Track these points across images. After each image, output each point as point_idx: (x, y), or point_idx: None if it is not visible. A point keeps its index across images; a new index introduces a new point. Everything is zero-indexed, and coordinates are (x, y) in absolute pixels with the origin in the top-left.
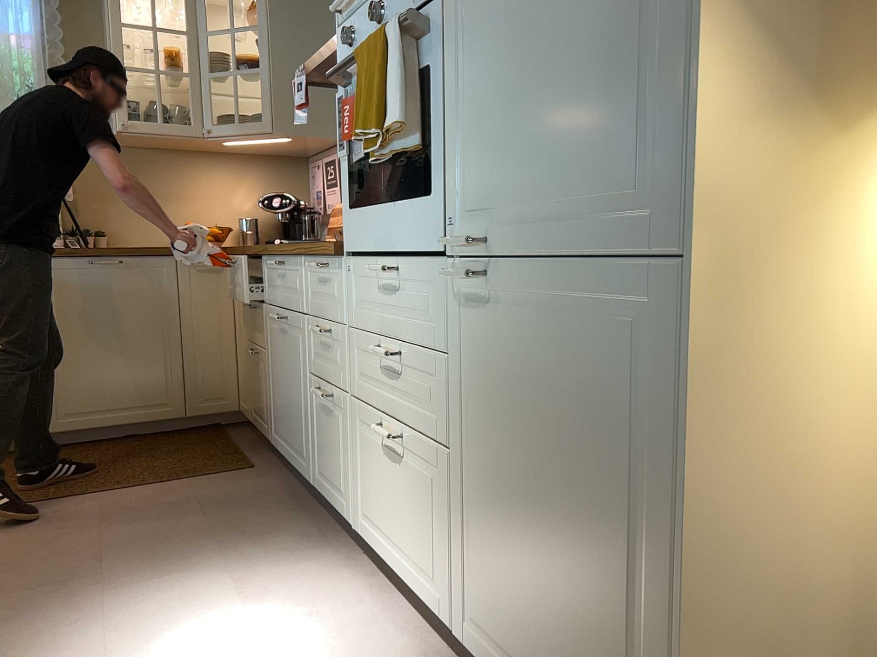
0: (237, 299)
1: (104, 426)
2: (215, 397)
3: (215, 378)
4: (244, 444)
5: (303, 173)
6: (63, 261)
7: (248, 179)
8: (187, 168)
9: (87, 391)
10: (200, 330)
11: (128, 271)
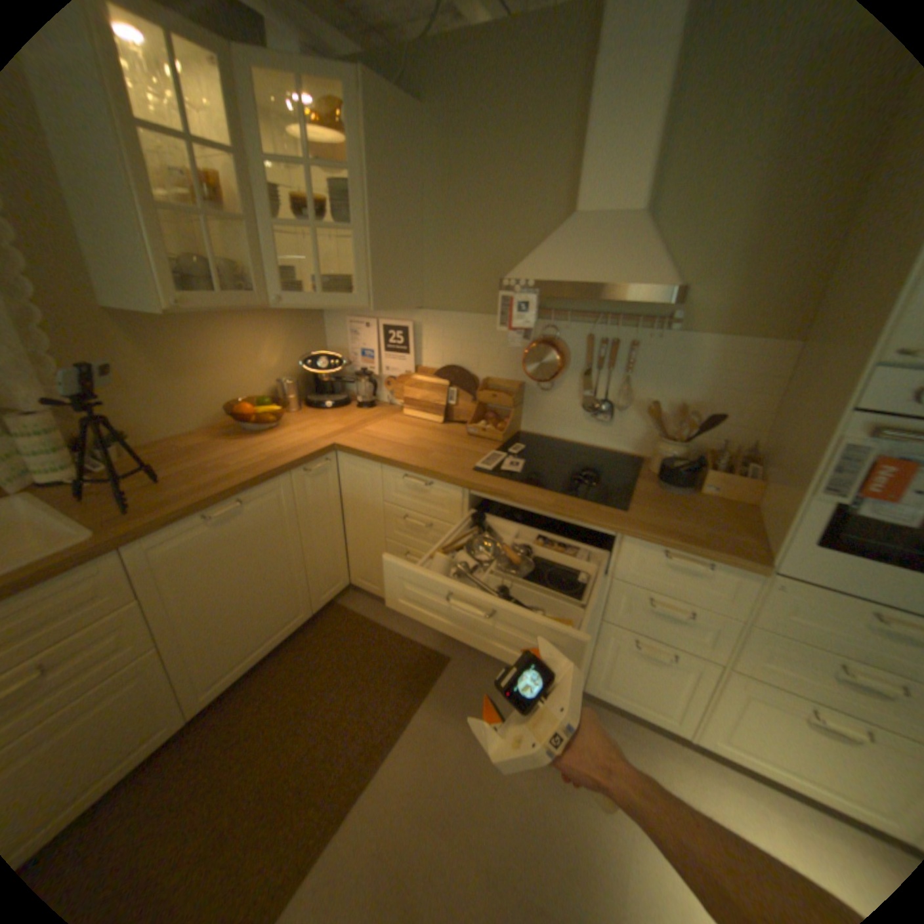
0: (360, 498)
1: (248, 672)
2: (334, 585)
3: (333, 570)
4: (390, 624)
5: (320, 320)
6: (170, 531)
7: (273, 334)
8: (208, 330)
9: (226, 653)
10: (319, 534)
11: (247, 508)
